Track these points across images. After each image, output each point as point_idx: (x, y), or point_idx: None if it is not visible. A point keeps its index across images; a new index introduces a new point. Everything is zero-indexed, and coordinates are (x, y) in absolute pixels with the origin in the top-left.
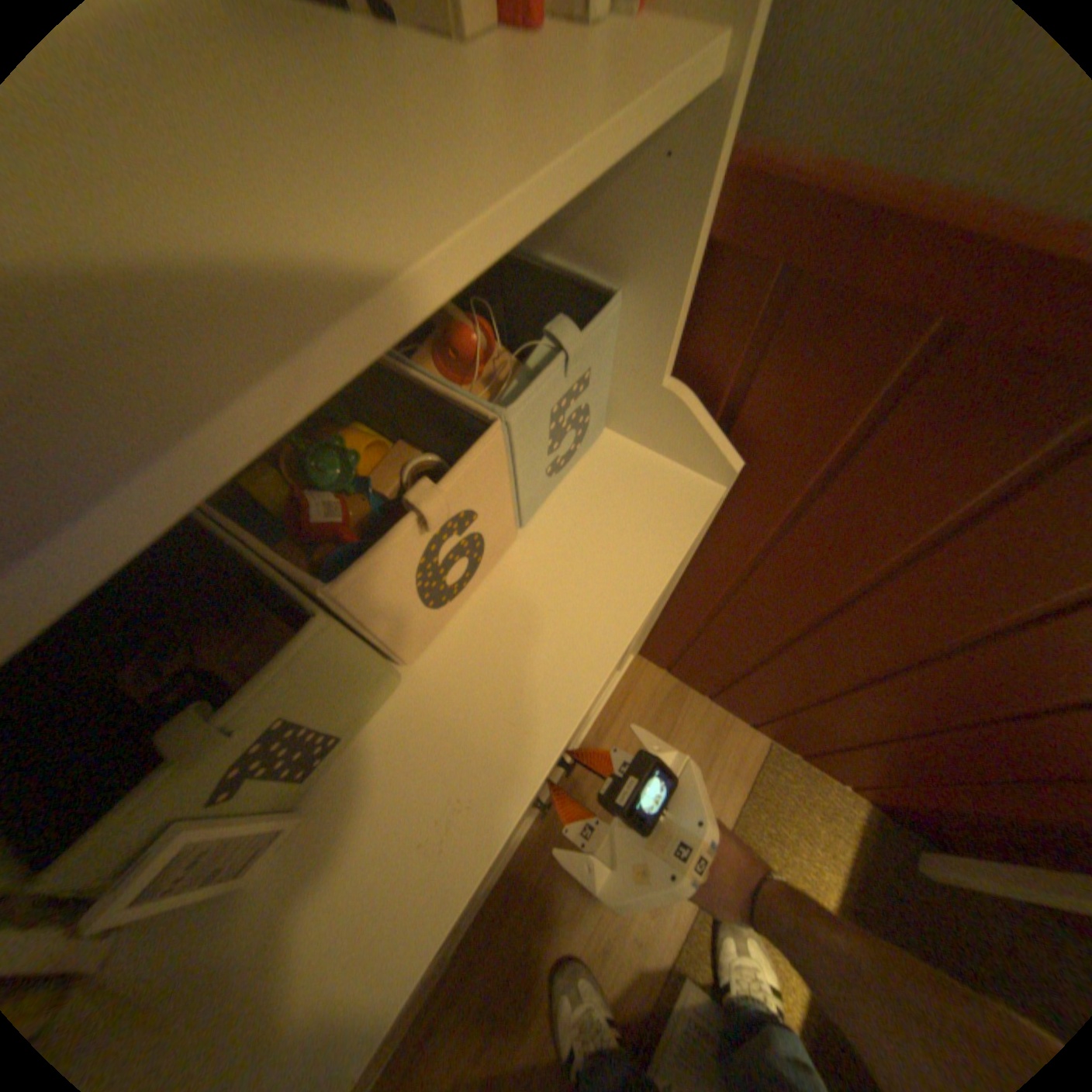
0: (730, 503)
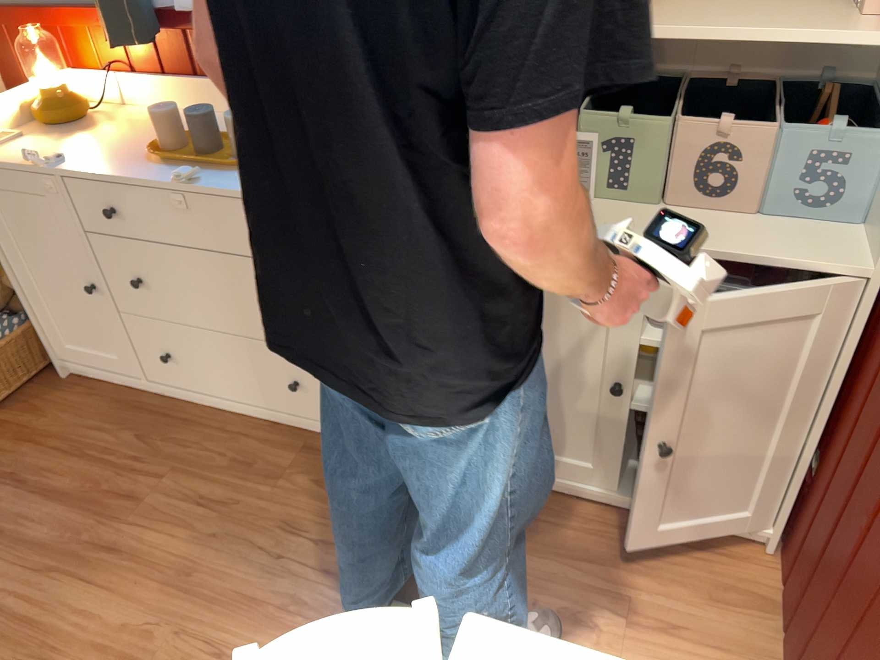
0: (876, 306)
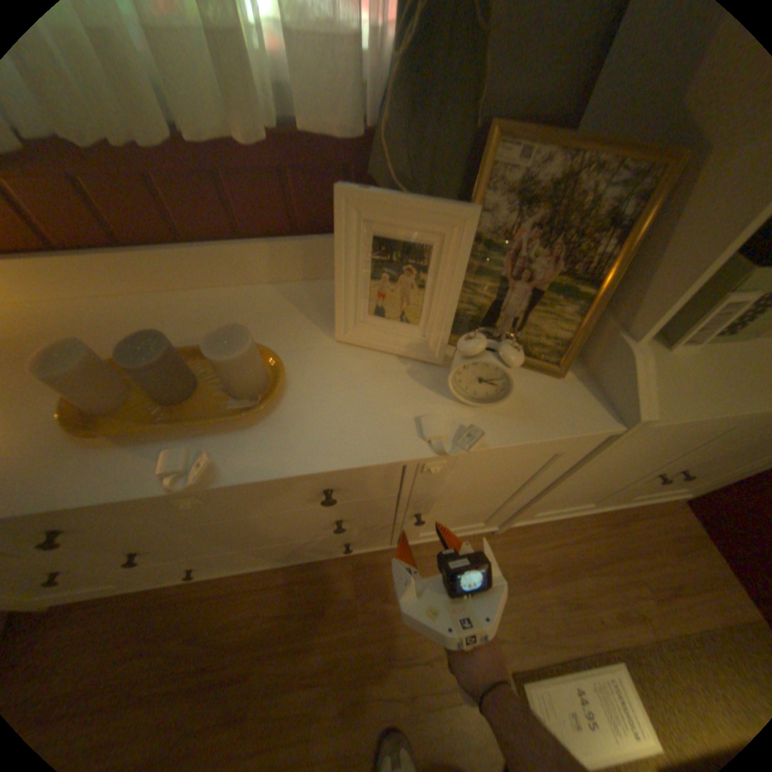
0: None
